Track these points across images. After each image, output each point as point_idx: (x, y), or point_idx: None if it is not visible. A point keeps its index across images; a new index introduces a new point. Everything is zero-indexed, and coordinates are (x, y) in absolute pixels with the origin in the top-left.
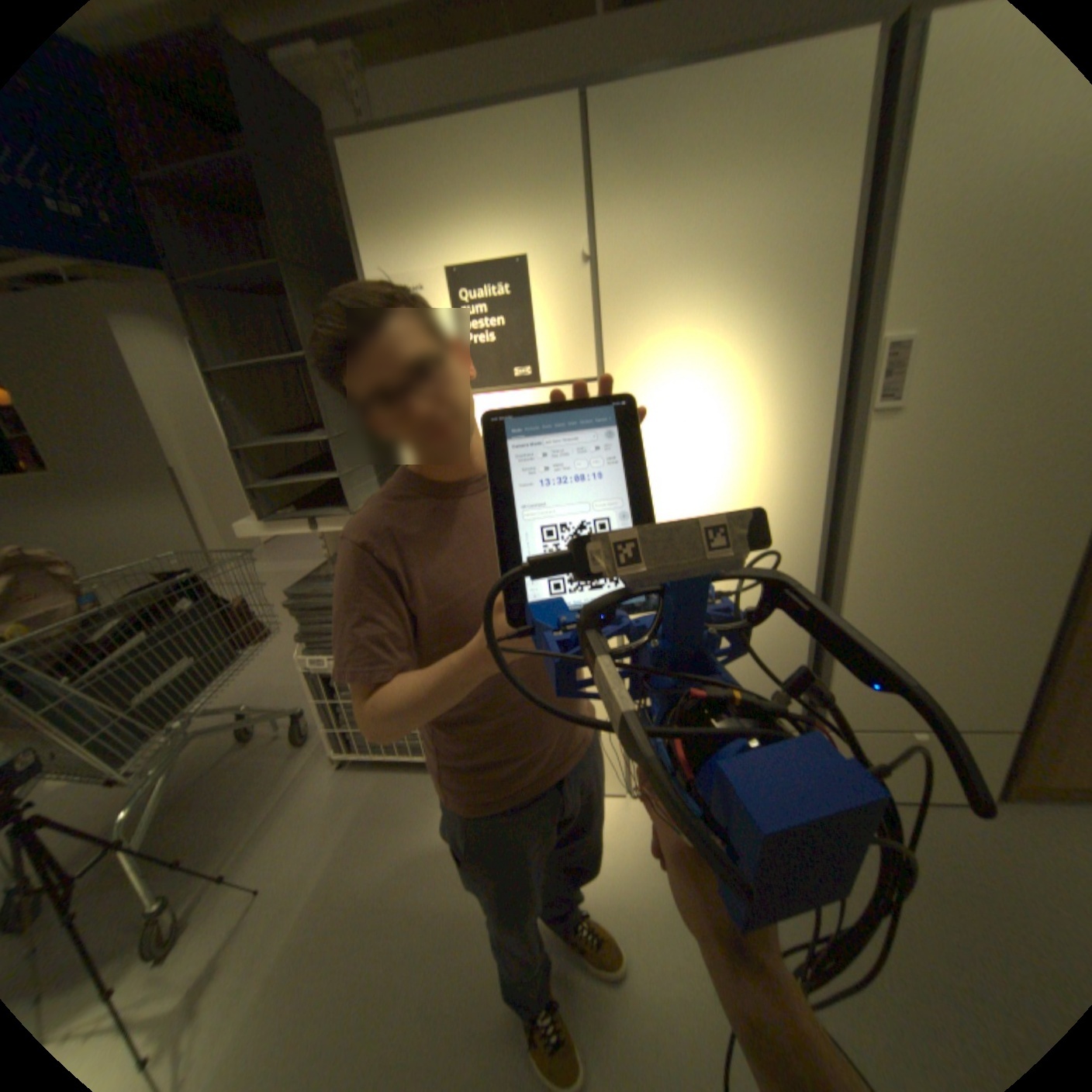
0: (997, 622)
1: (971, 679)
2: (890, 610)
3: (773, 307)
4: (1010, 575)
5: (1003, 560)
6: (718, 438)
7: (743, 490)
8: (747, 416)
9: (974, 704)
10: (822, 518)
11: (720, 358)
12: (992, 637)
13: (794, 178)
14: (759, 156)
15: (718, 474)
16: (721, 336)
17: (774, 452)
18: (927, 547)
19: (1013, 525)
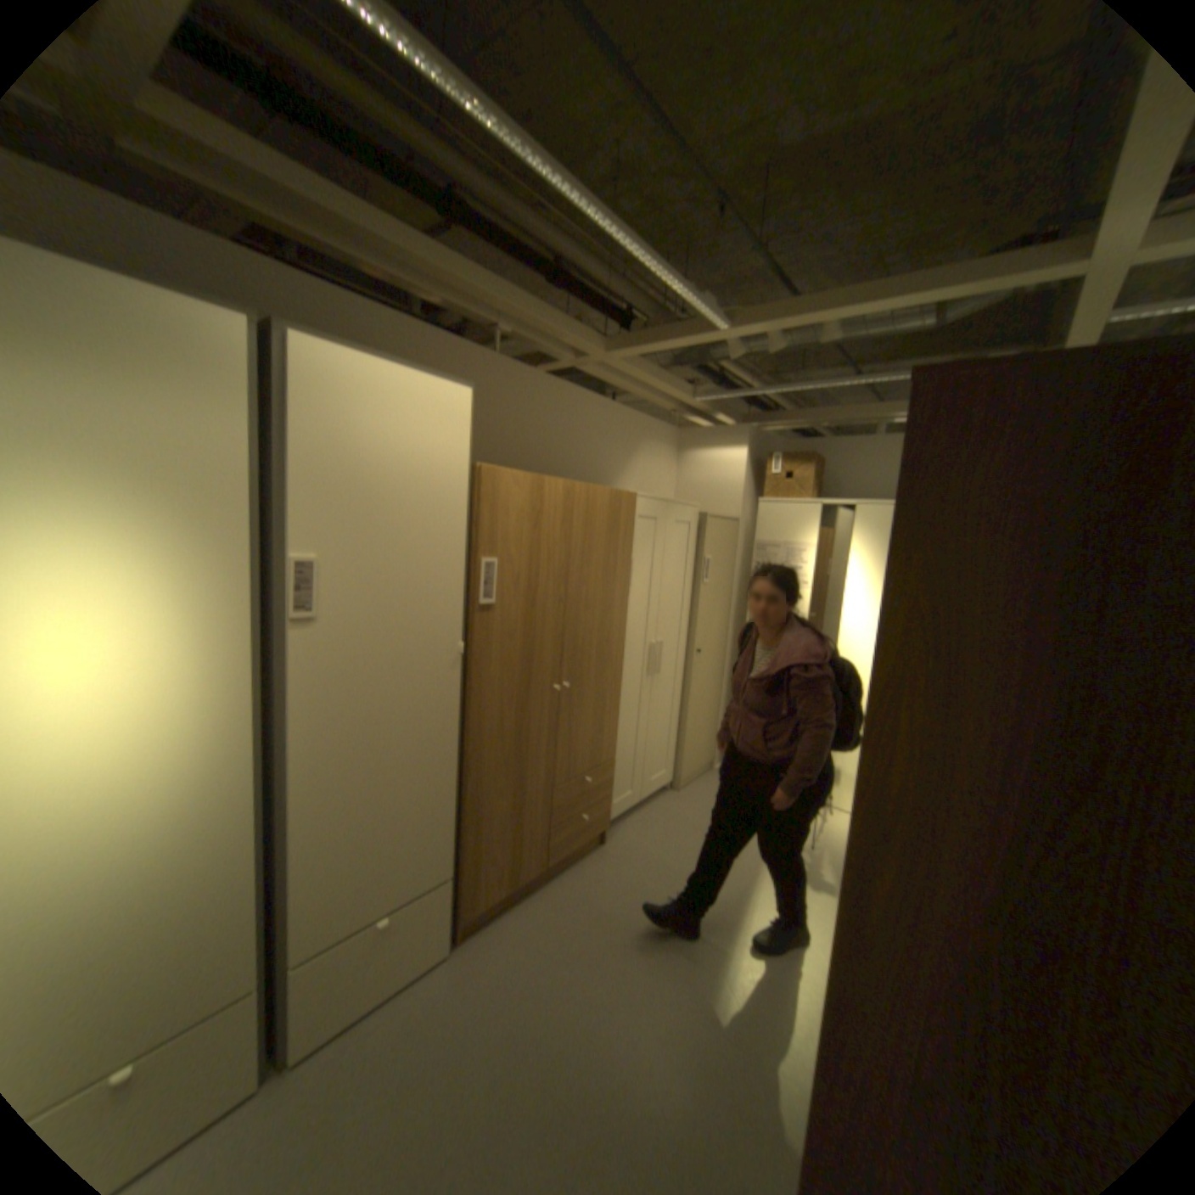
0: (419, 790)
1: (410, 847)
2: (335, 807)
3: (168, 514)
4: (420, 749)
5: (413, 737)
6: (103, 651)
7: (147, 711)
8: (144, 625)
9: (416, 870)
10: (253, 728)
11: (98, 558)
12: (418, 803)
13: (181, 401)
14: (136, 368)
15: (105, 696)
16: (97, 534)
17: (187, 663)
18: (357, 738)
19: (414, 709)
